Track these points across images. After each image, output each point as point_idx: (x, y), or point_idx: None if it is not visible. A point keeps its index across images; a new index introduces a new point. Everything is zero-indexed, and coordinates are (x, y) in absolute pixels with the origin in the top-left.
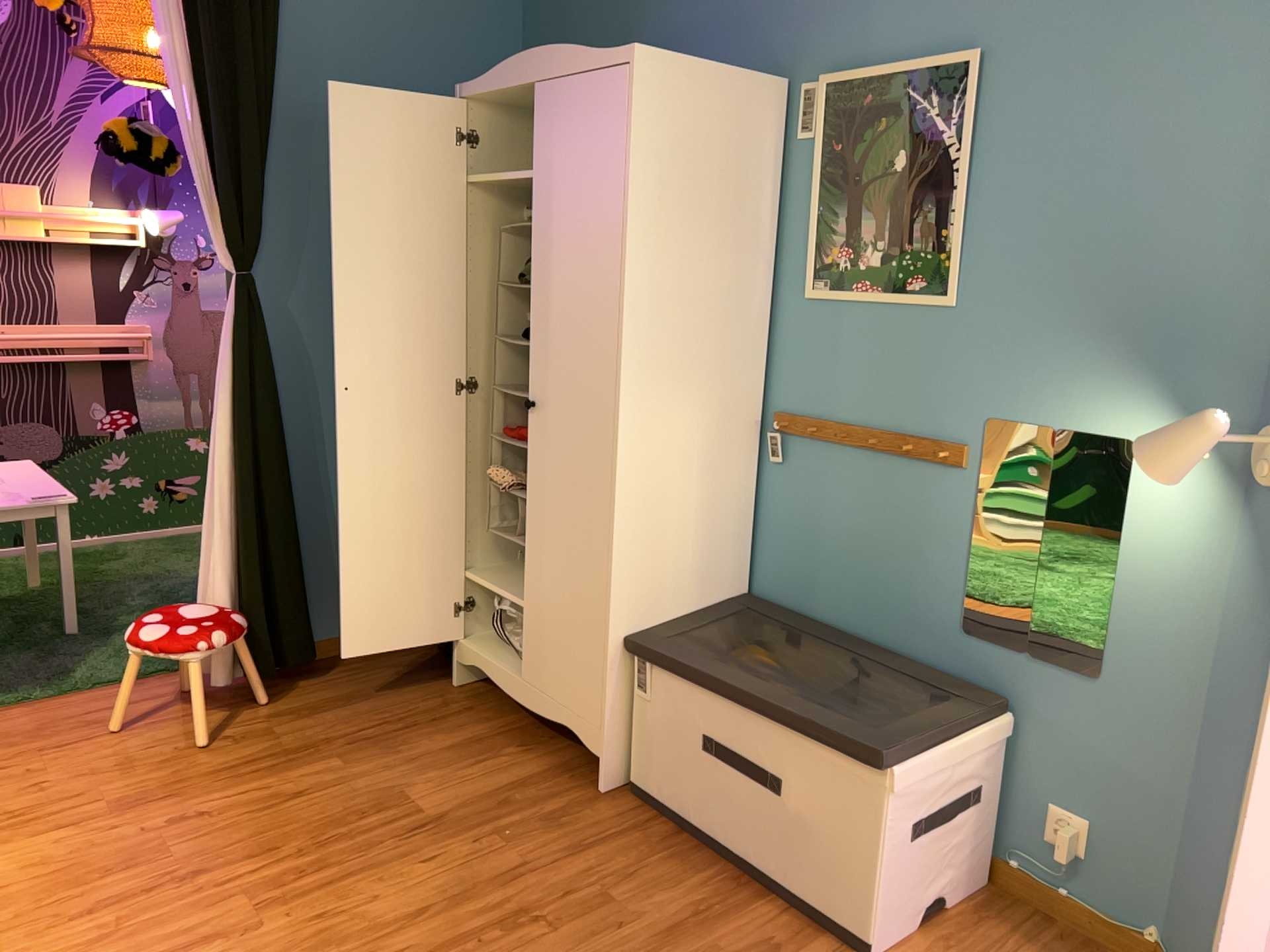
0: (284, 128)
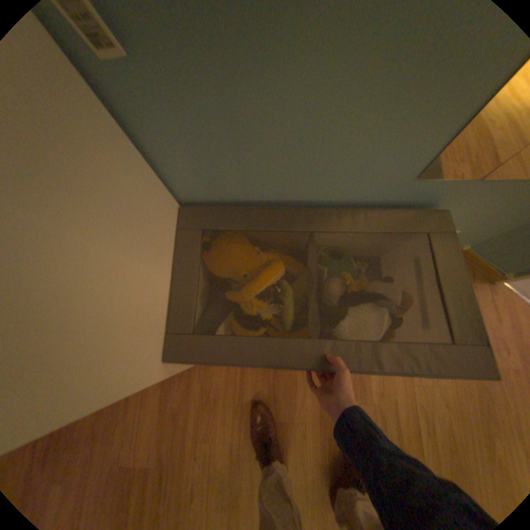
0: None
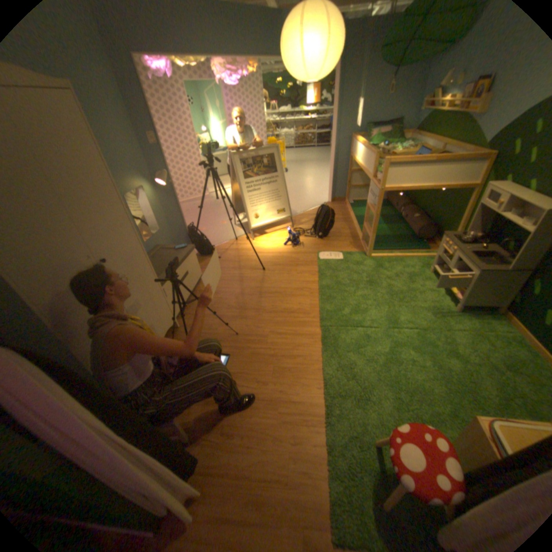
0: None
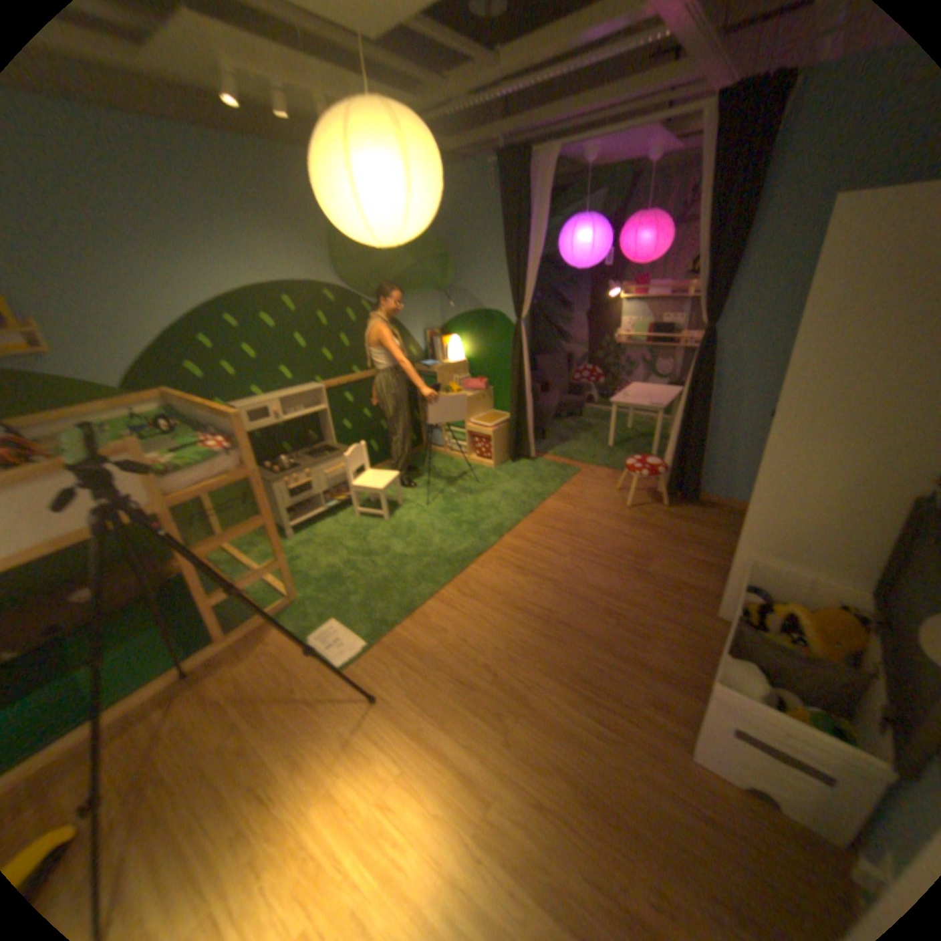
0: (759, 249)
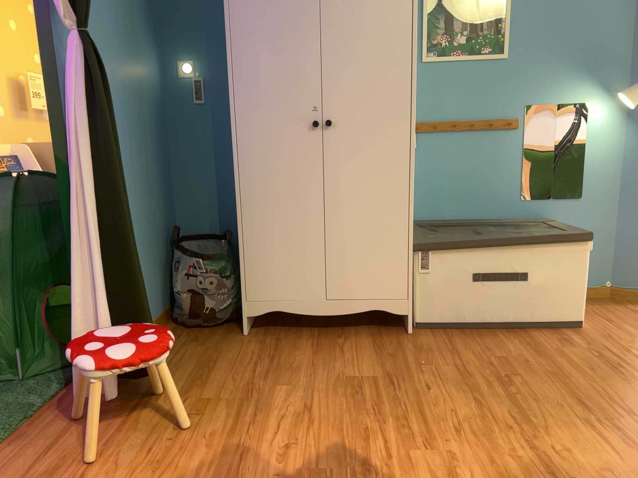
0: None
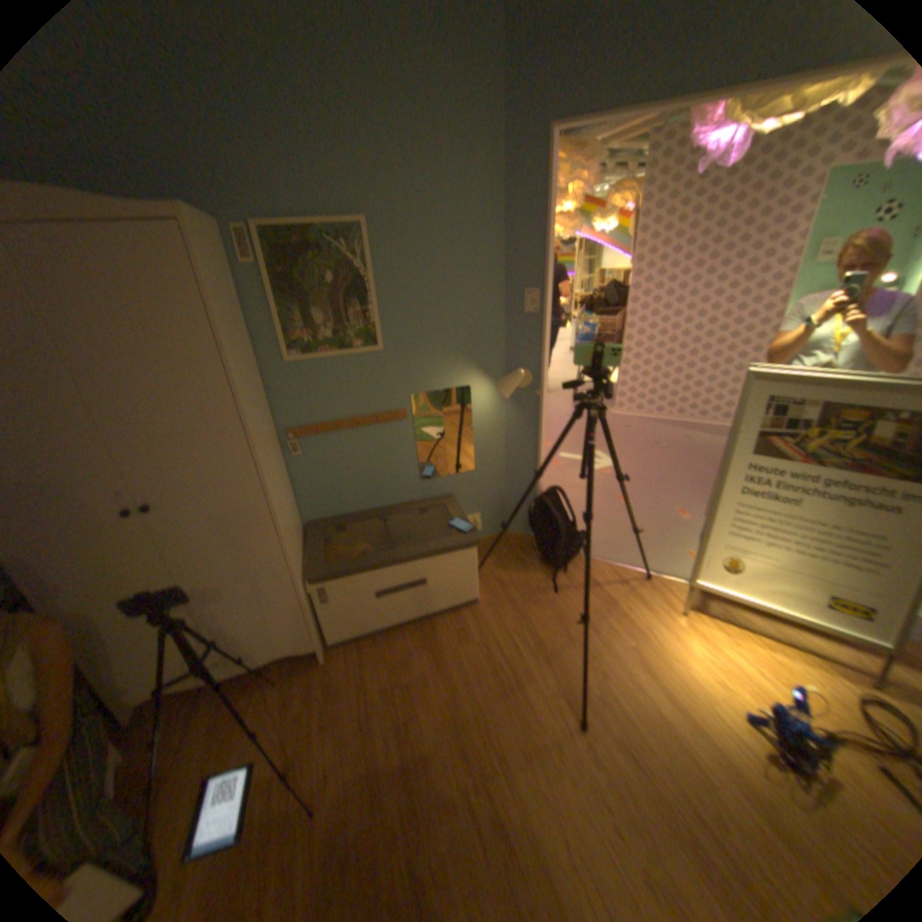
0: None
